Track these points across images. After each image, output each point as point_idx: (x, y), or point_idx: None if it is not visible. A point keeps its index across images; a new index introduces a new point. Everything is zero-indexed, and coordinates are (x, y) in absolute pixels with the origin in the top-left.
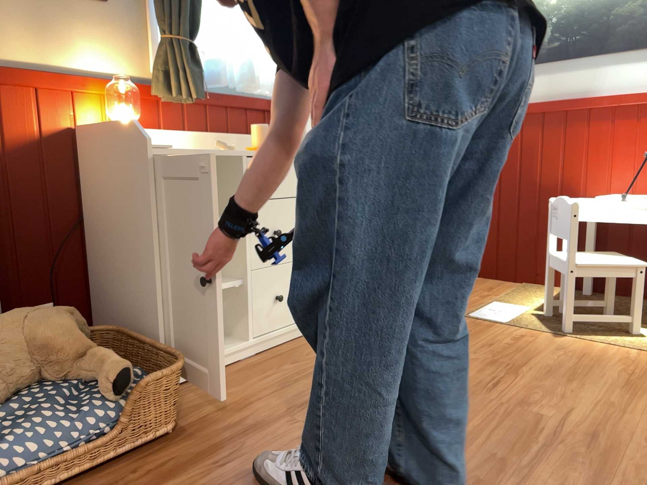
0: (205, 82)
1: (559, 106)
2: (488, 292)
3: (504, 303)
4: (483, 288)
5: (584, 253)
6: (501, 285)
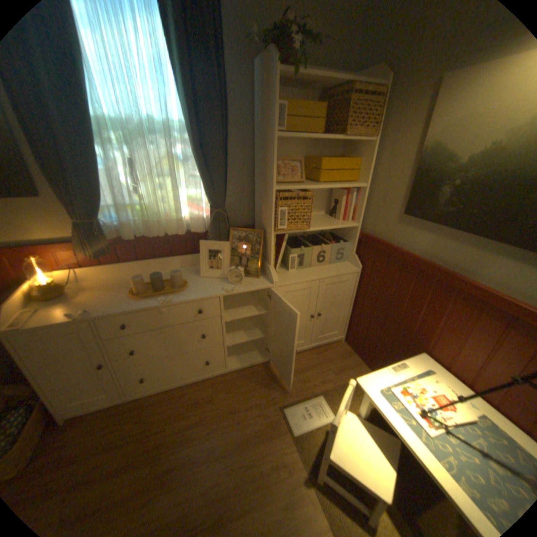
0: (122, 234)
1: (434, 271)
2: (335, 375)
3: (325, 402)
4: (337, 368)
5: (366, 432)
6: (356, 367)
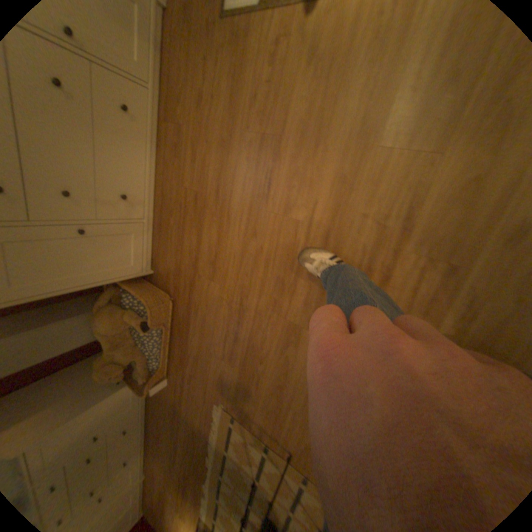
0: None
1: None
2: None
3: None
4: None
5: None
6: None
